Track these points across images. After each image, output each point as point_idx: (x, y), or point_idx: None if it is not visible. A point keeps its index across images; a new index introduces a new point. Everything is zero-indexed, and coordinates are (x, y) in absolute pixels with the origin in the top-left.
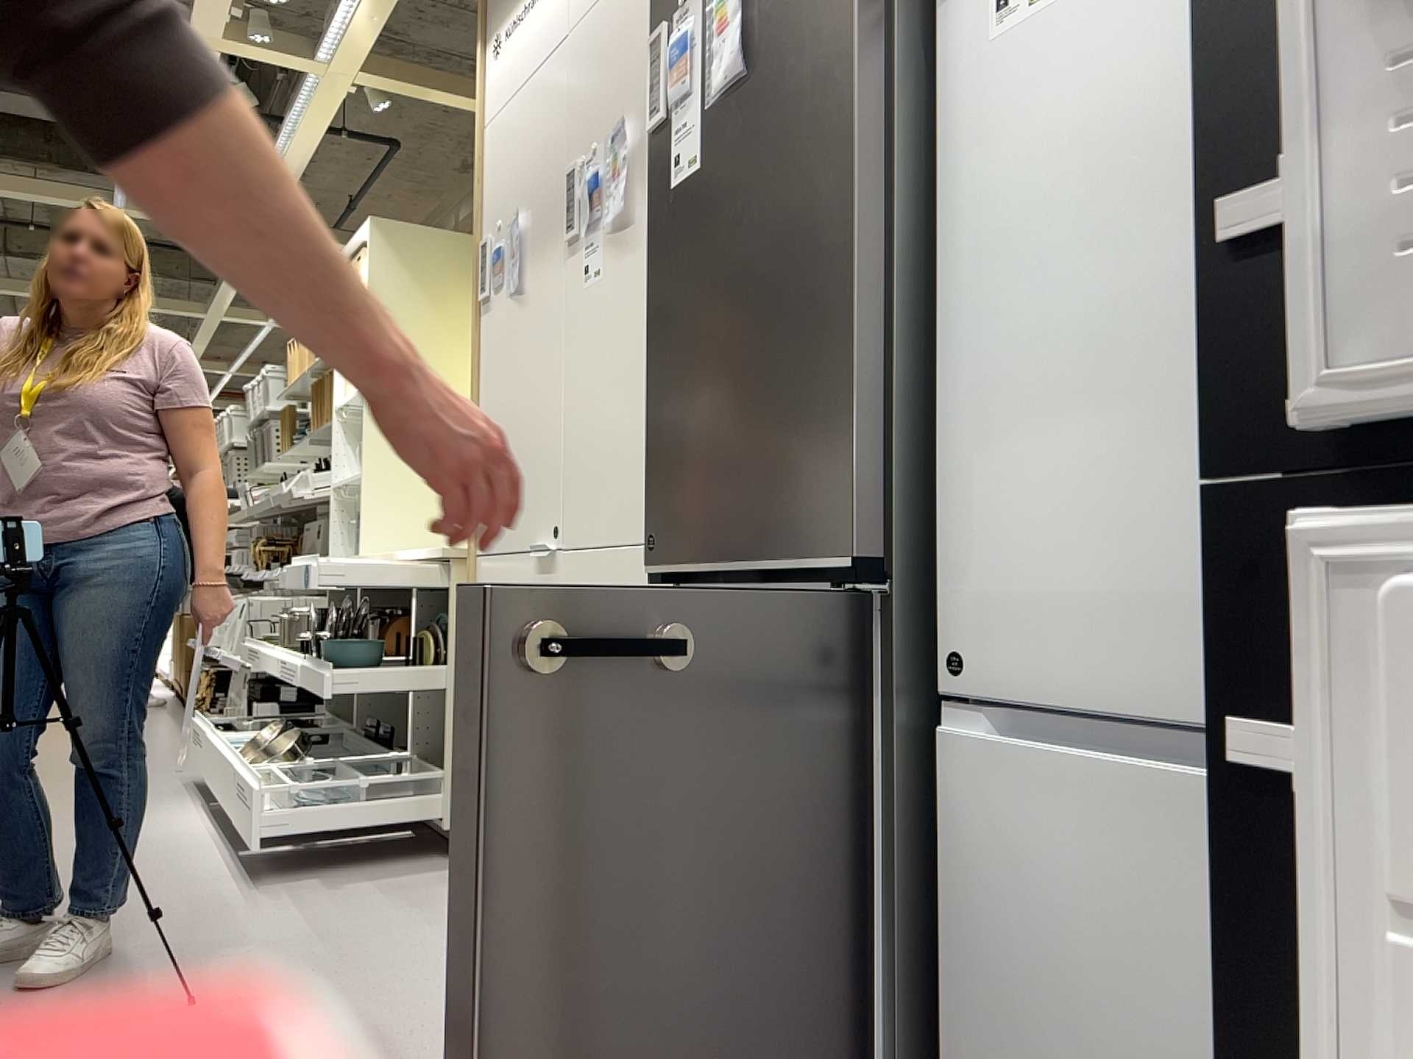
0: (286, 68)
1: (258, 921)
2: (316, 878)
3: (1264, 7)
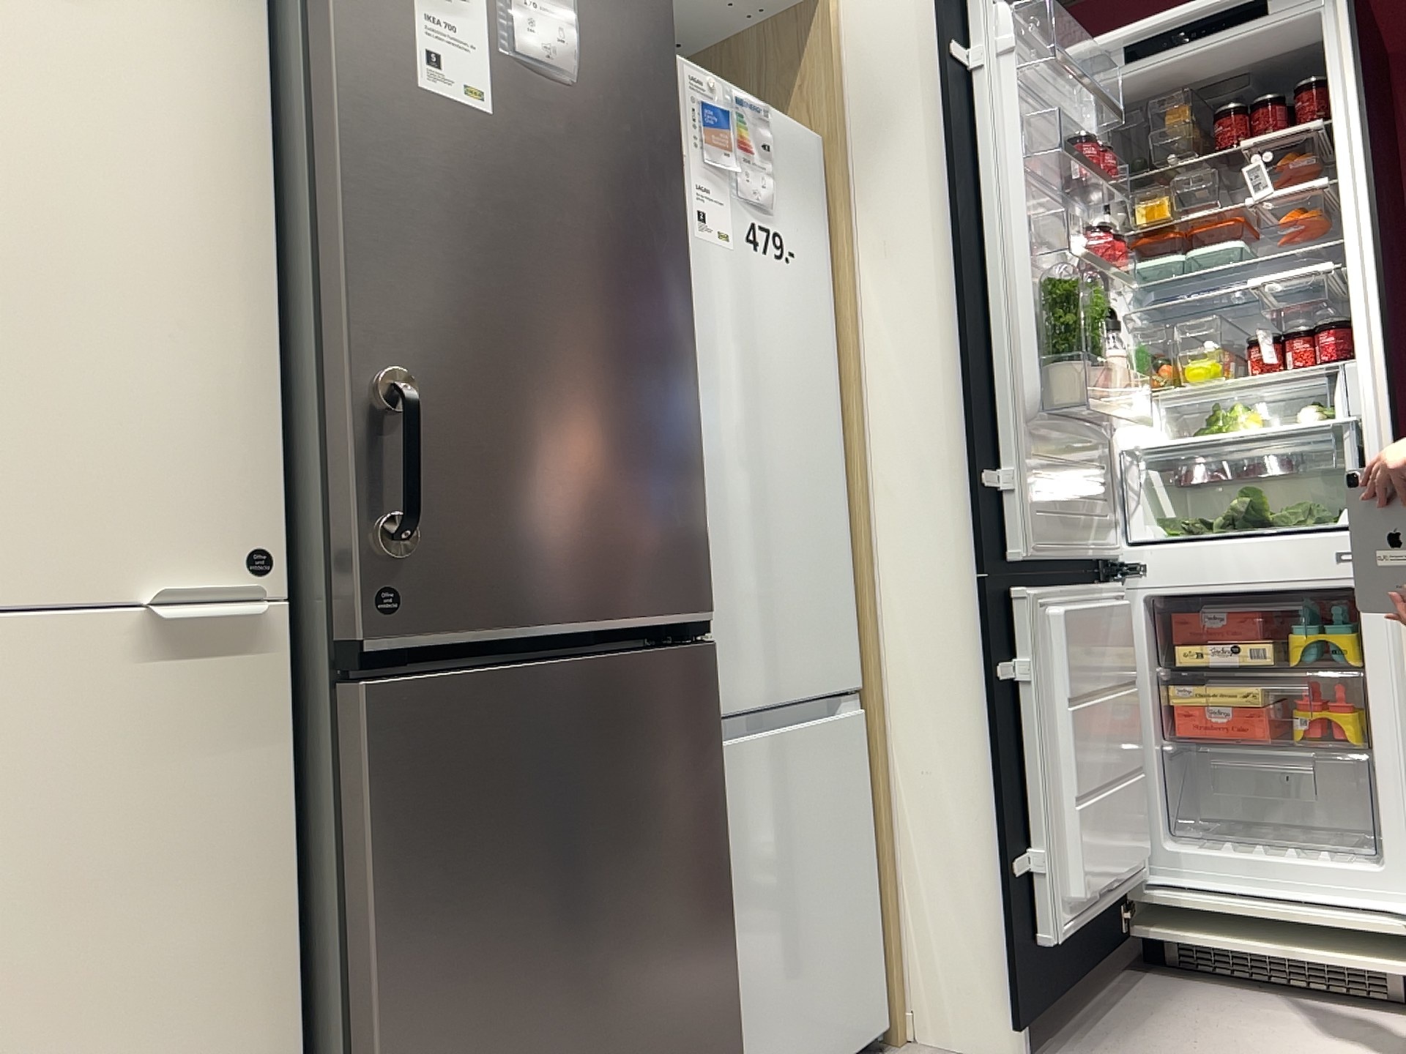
0: None
1: None
2: None
3: (981, 401)
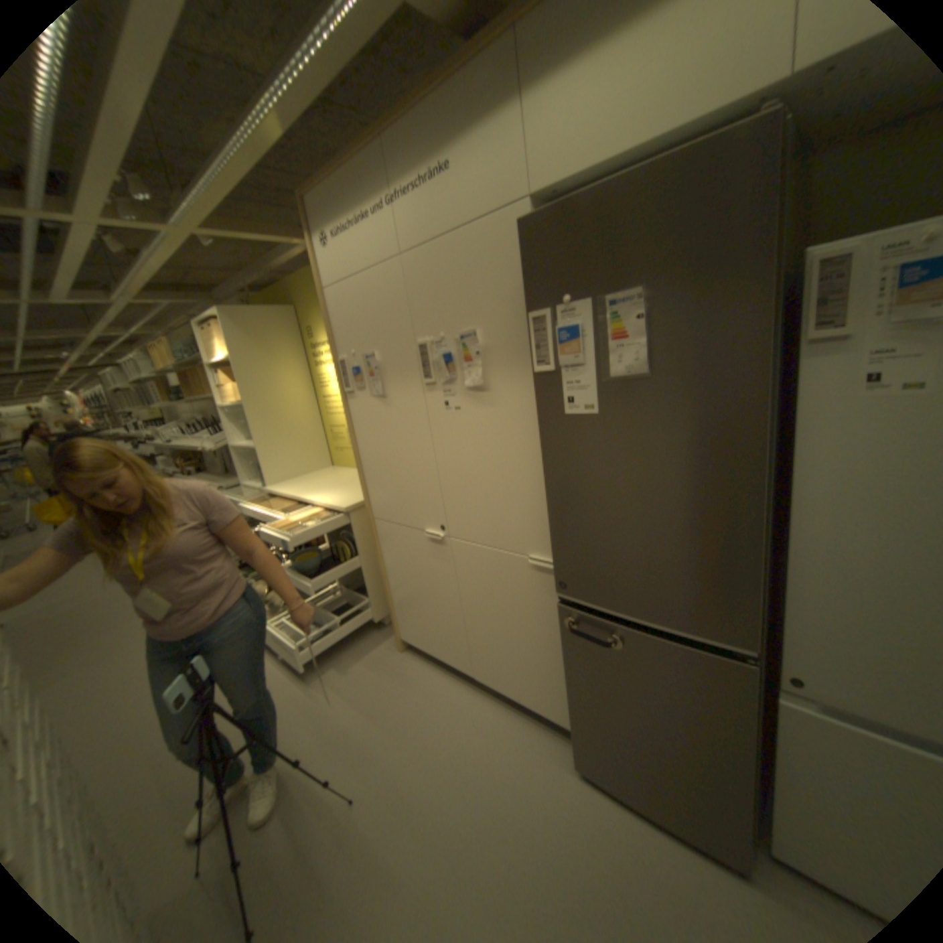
0: (145, 228)
1: (327, 714)
2: (330, 668)
3: None
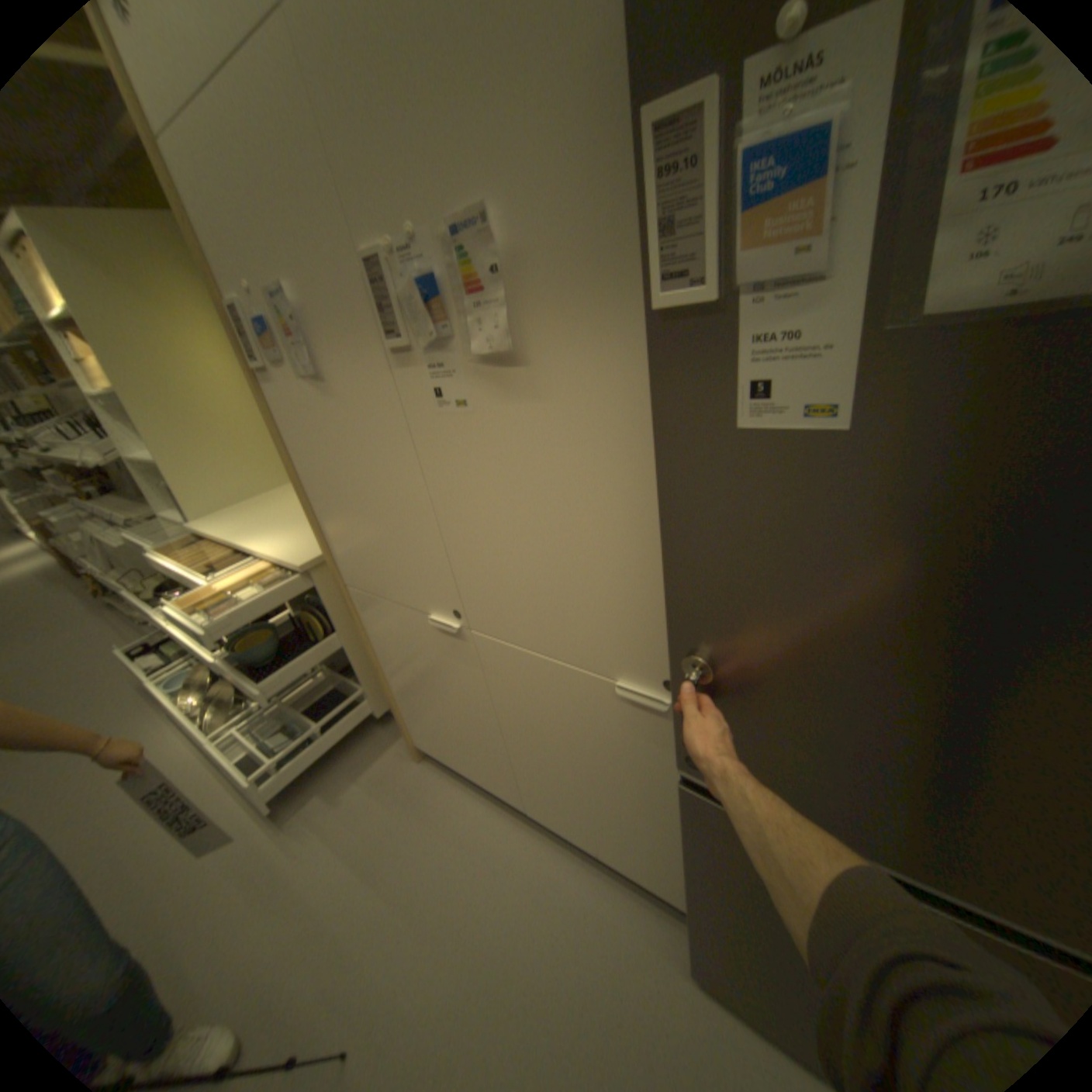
0: None
1: (308, 880)
2: (313, 795)
3: None
